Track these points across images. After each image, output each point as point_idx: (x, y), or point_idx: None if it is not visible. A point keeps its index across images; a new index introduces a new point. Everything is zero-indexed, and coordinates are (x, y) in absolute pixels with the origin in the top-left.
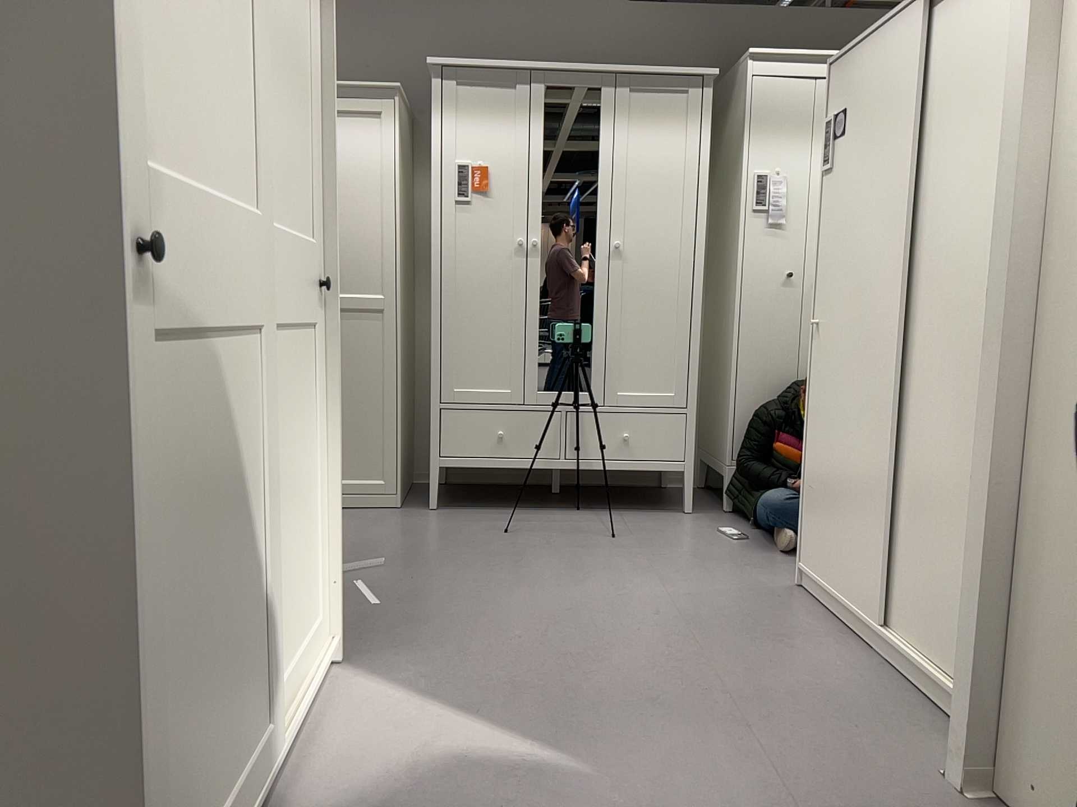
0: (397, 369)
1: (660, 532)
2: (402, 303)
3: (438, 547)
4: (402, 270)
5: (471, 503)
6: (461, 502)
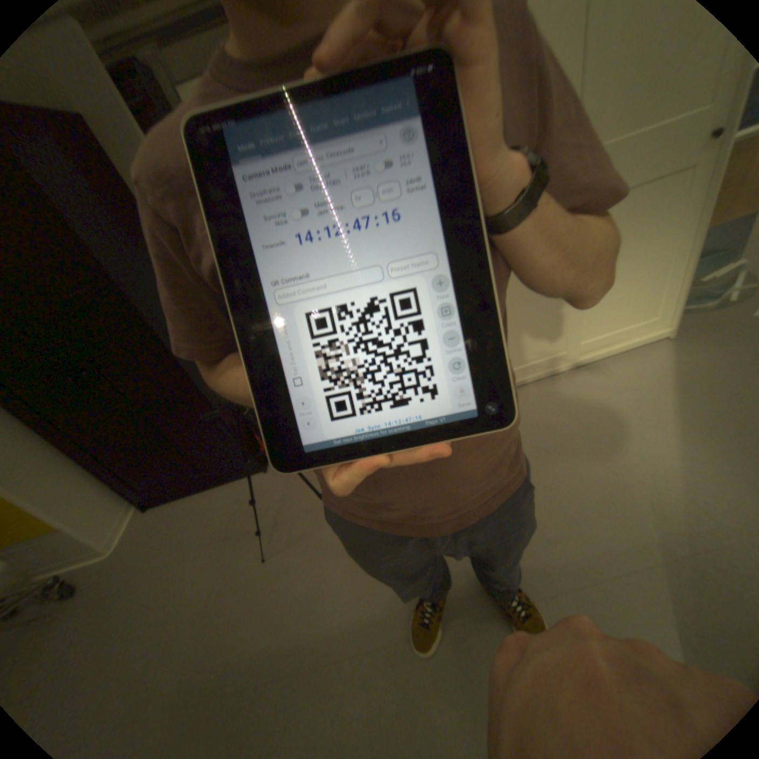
0: None
1: None
2: None
3: None
4: None
5: None
6: None
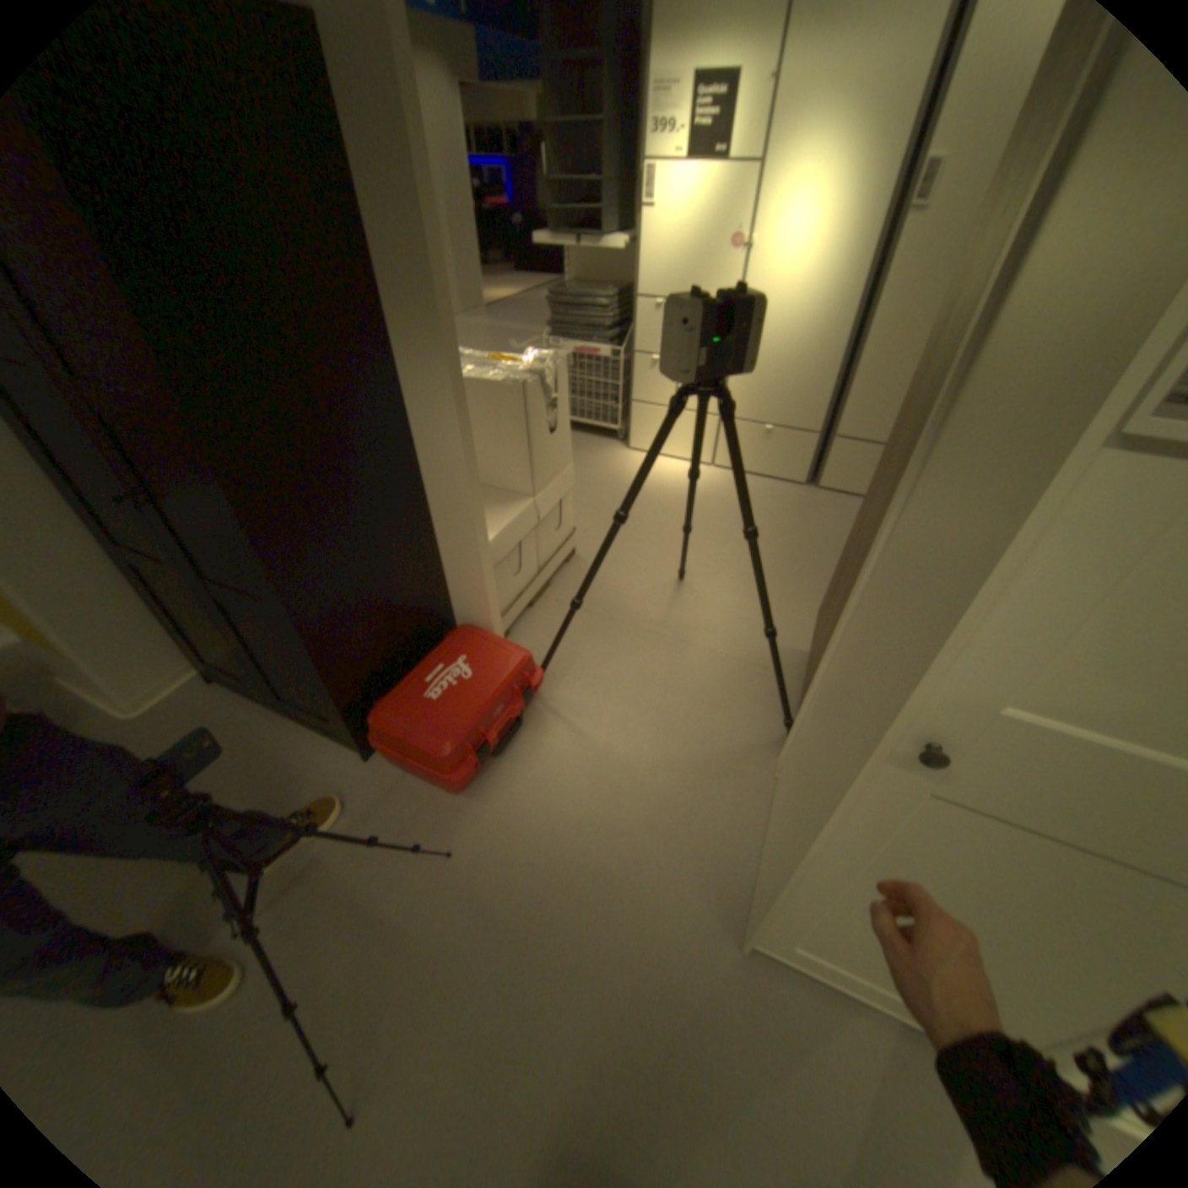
0: None
1: None
2: None
3: None
4: None
5: None
6: None
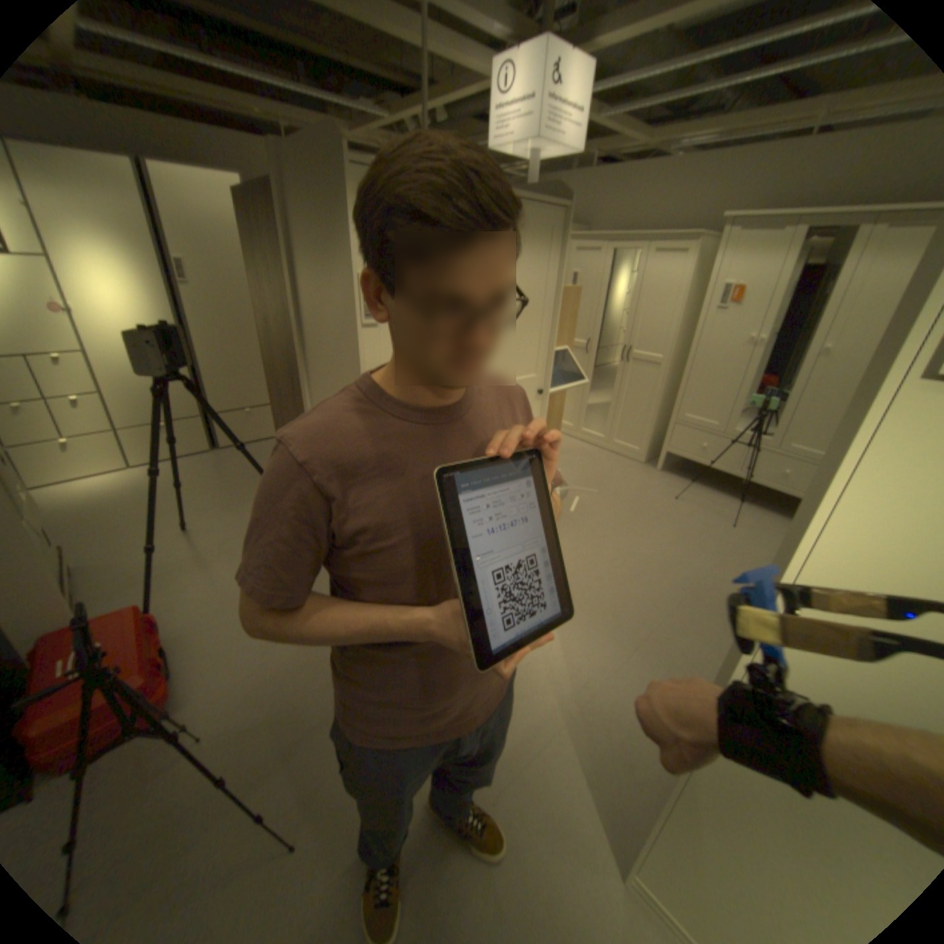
0: (659, 398)
1: (771, 537)
2: (674, 362)
3: (633, 494)
4: (679, 344)
5: (683, 475)
6: (679, 472)
